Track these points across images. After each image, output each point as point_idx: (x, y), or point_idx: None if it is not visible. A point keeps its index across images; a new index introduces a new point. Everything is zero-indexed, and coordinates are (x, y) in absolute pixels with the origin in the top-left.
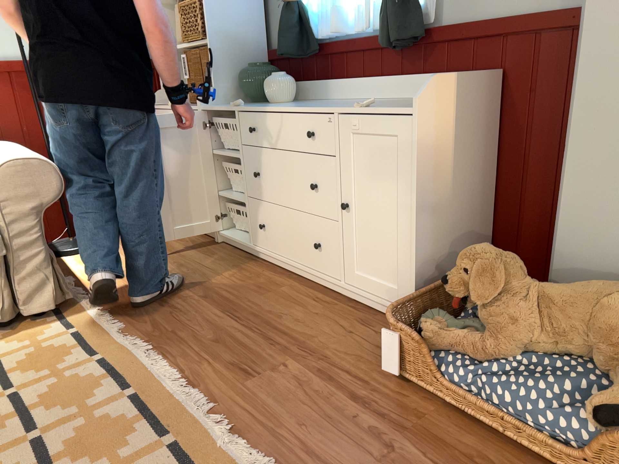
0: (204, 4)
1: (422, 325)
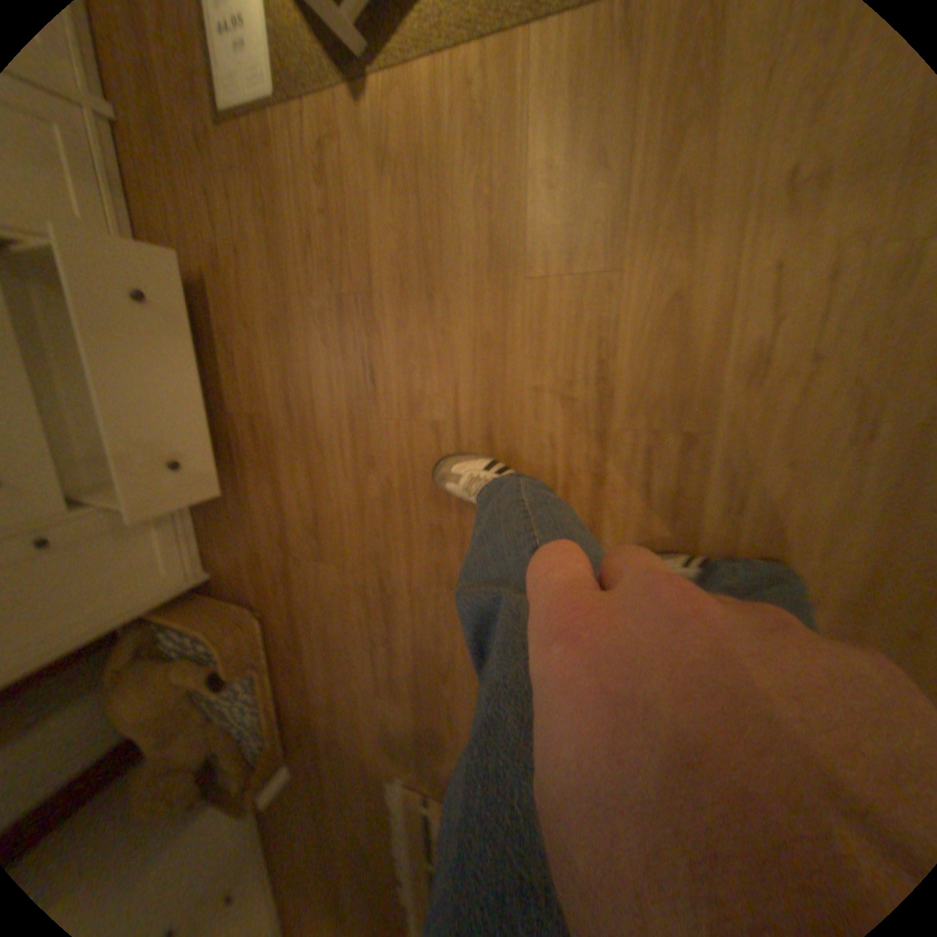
0: None
1: (231, 791)
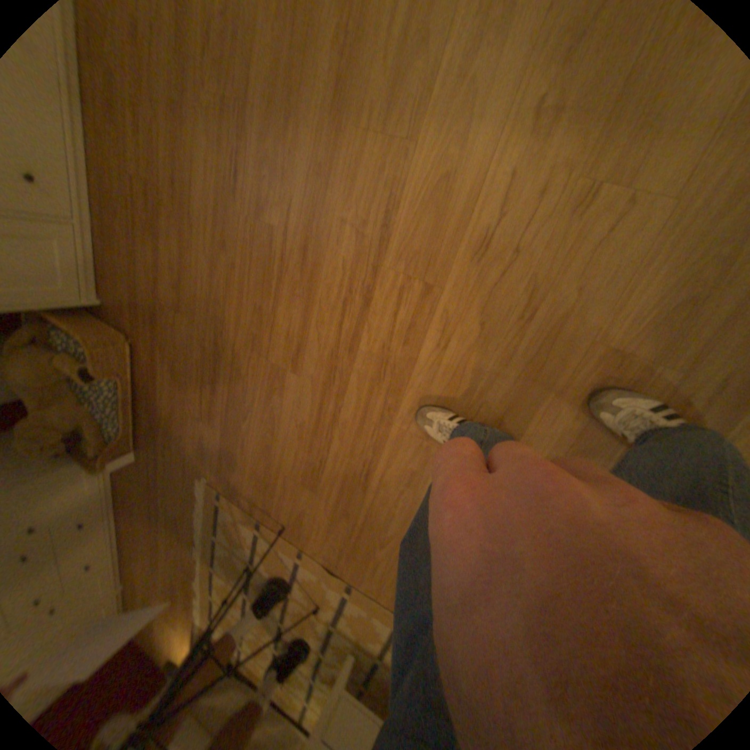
0: None
1: (86, 456)
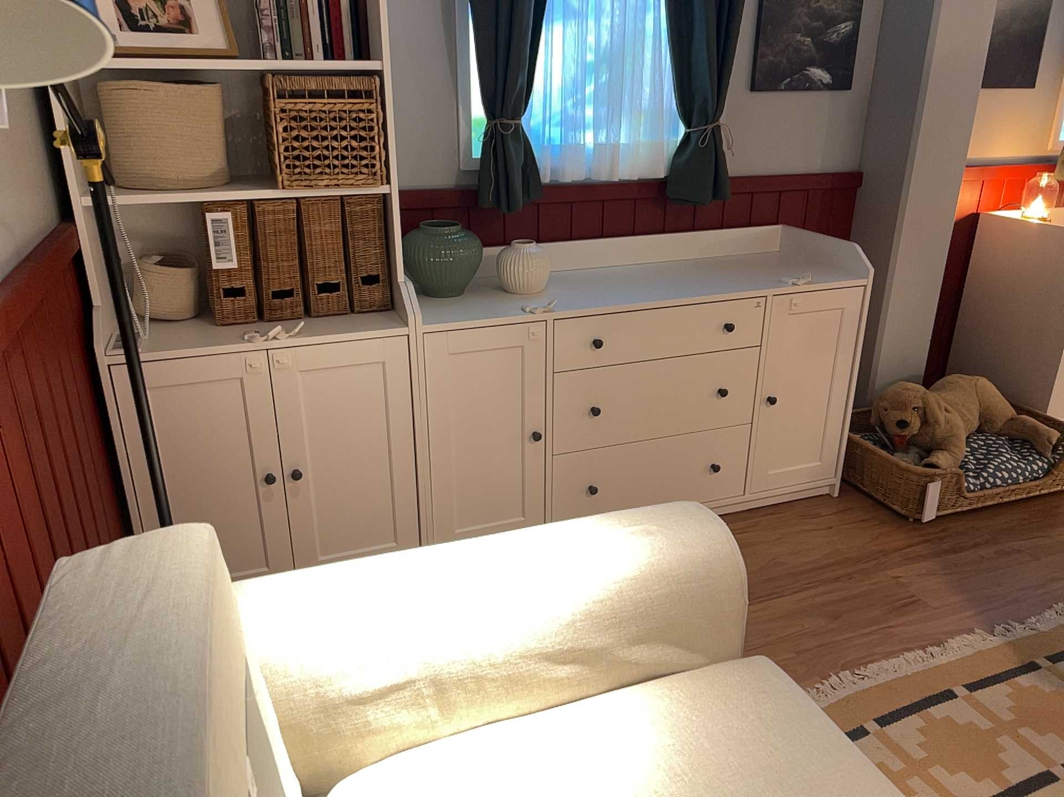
0: (389, 114)
1: (933, 466)
